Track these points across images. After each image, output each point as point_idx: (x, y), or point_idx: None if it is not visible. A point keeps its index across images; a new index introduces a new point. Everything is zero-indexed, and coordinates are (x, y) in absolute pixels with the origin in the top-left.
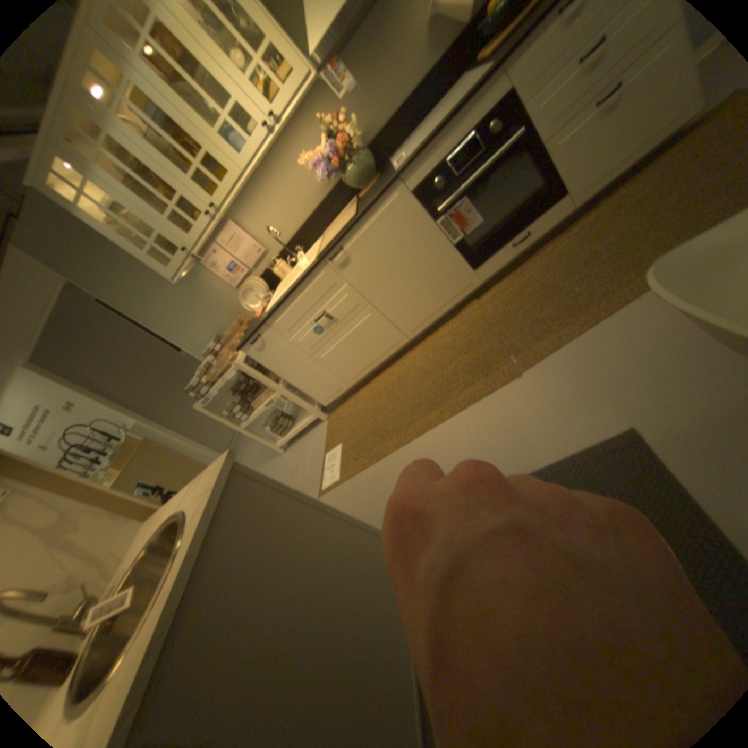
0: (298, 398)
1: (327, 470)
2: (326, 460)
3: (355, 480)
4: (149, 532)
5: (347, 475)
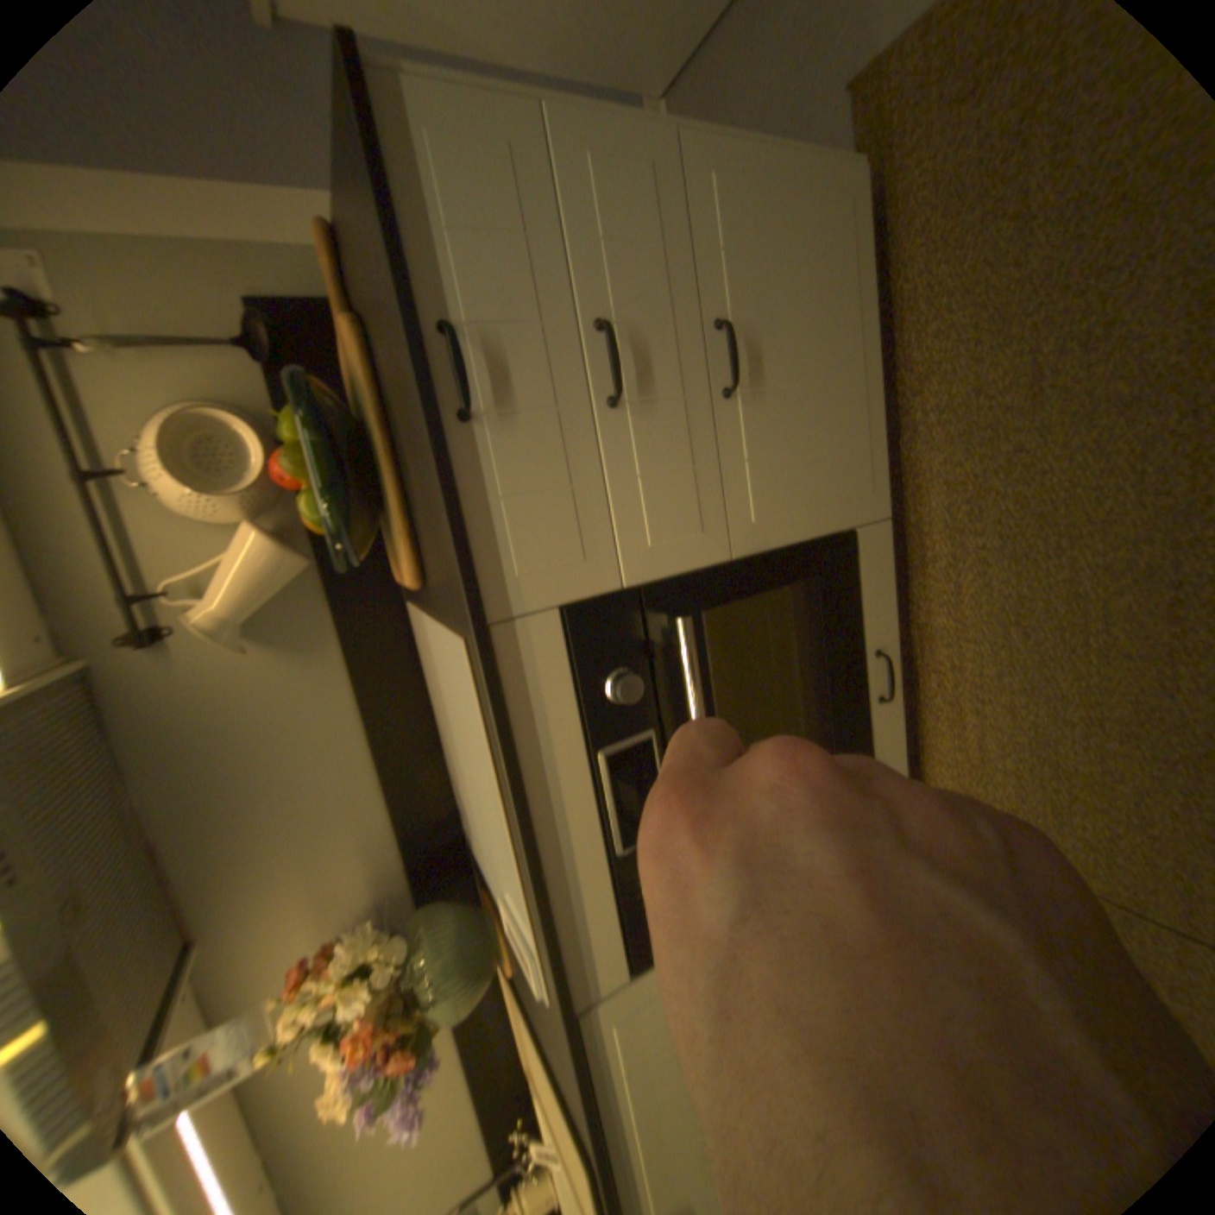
0: None
1: None
2: None
3: None
4: None
5: None
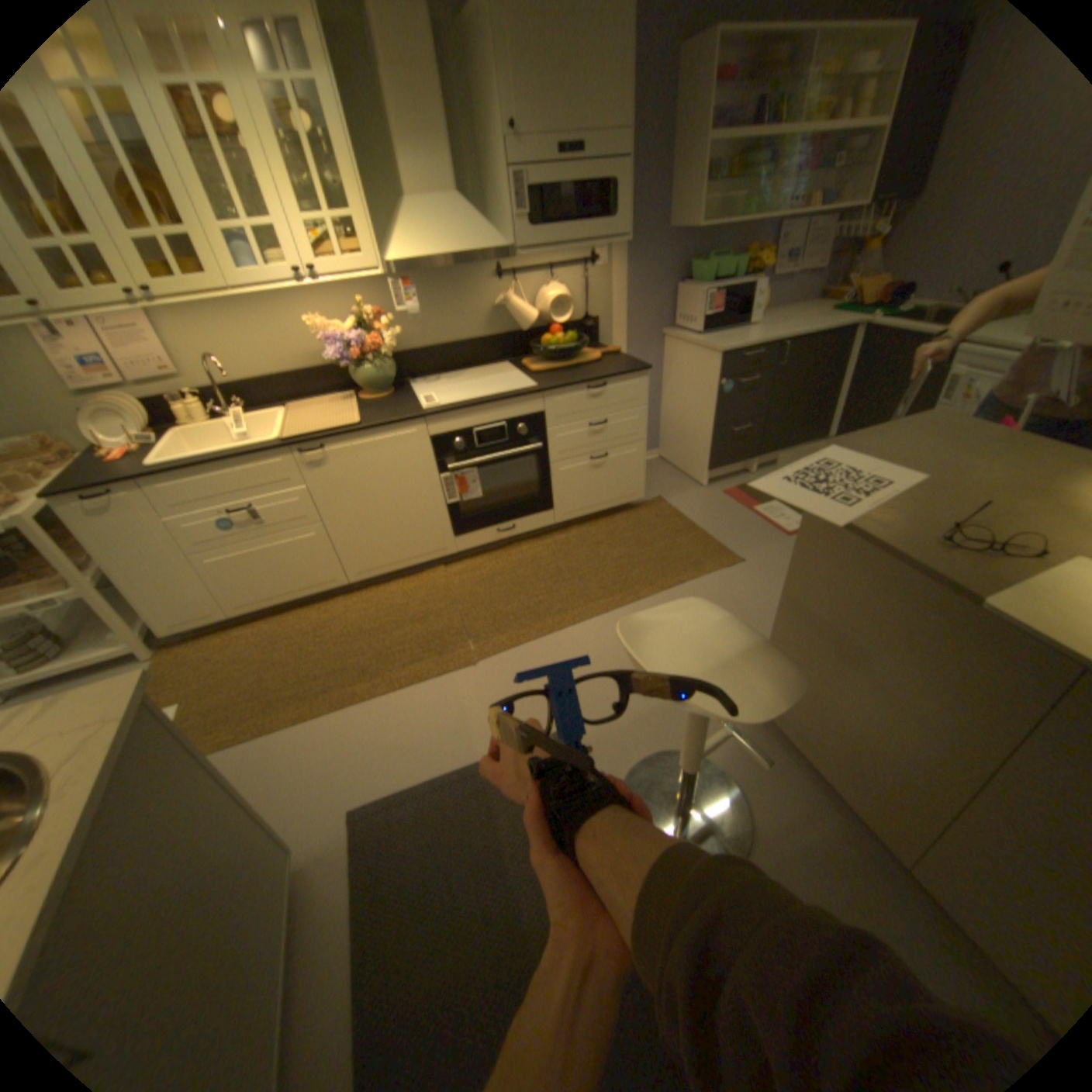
0: (112, 613)
1: None
2: None
3: None
4: None
5: None
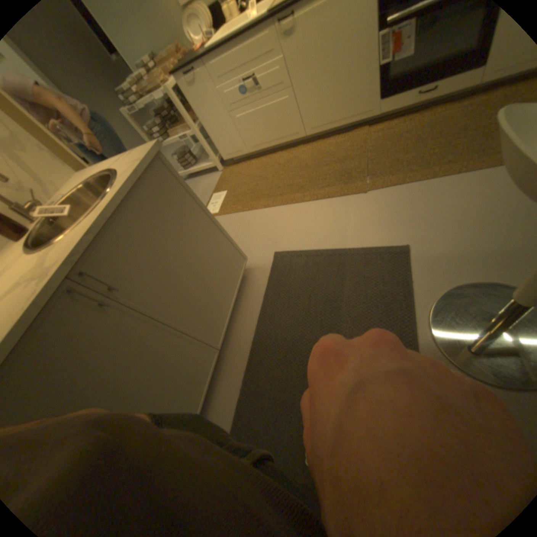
0: (206, 143)
1: (211, 204)
2: (211, 197)
3: (228, 217)
4: (81, 178)
5: (224, 212)
